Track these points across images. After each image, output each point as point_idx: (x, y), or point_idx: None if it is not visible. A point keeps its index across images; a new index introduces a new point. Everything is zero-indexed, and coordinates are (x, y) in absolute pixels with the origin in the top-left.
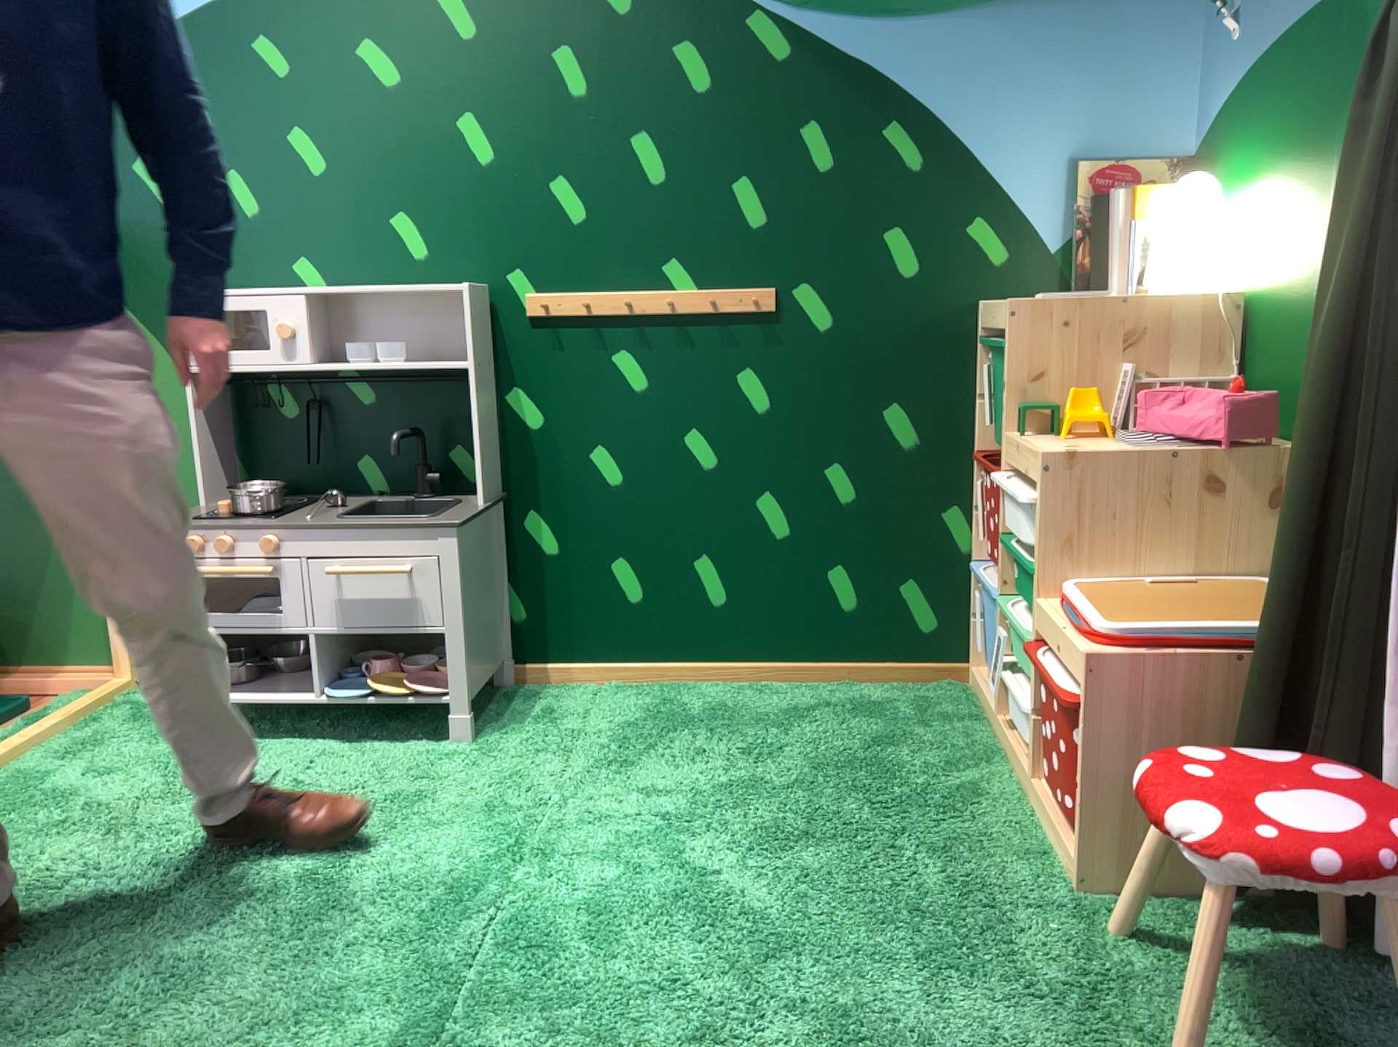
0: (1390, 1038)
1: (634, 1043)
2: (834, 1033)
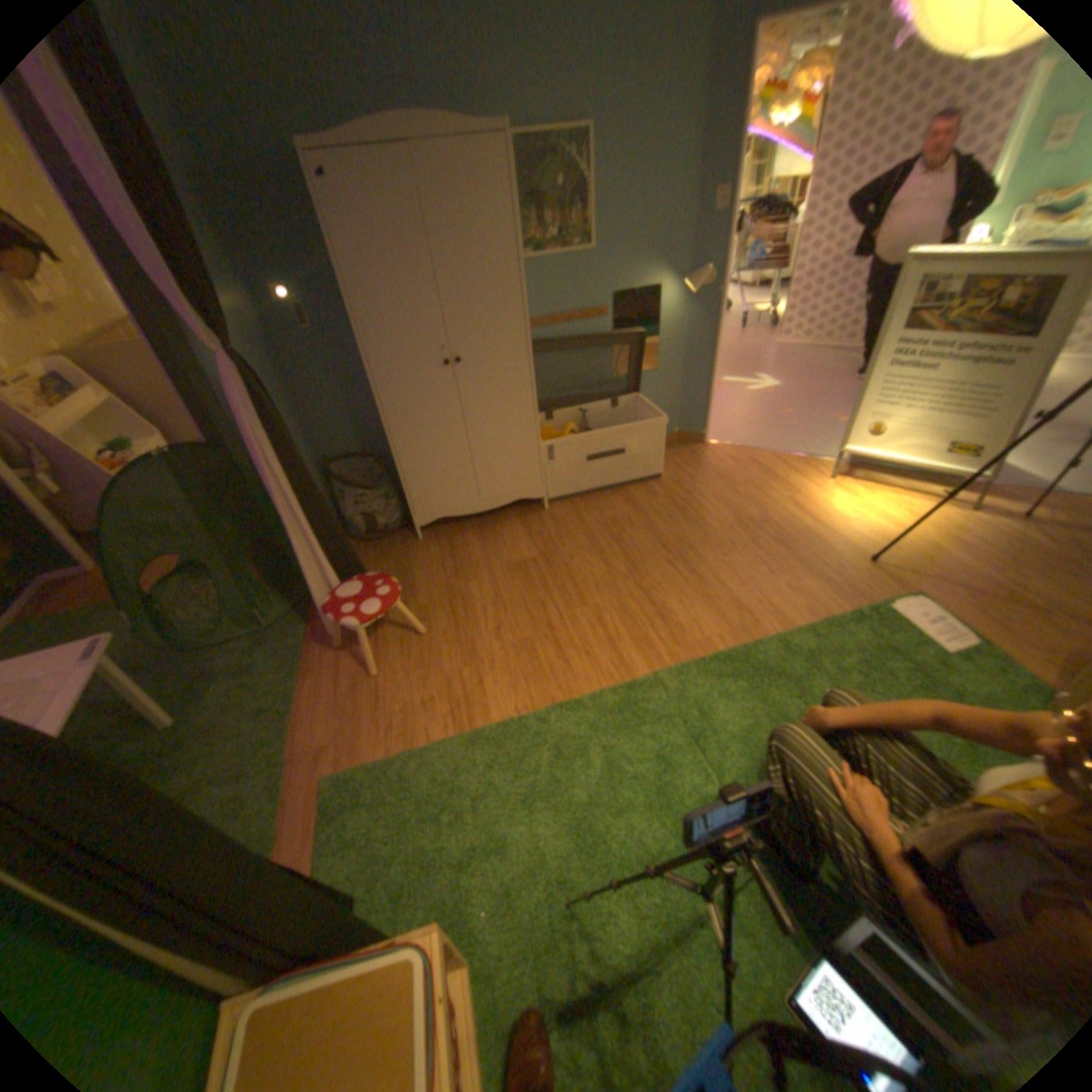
0: (359, 877)
1: (632, 770)
2: (566, 801)
